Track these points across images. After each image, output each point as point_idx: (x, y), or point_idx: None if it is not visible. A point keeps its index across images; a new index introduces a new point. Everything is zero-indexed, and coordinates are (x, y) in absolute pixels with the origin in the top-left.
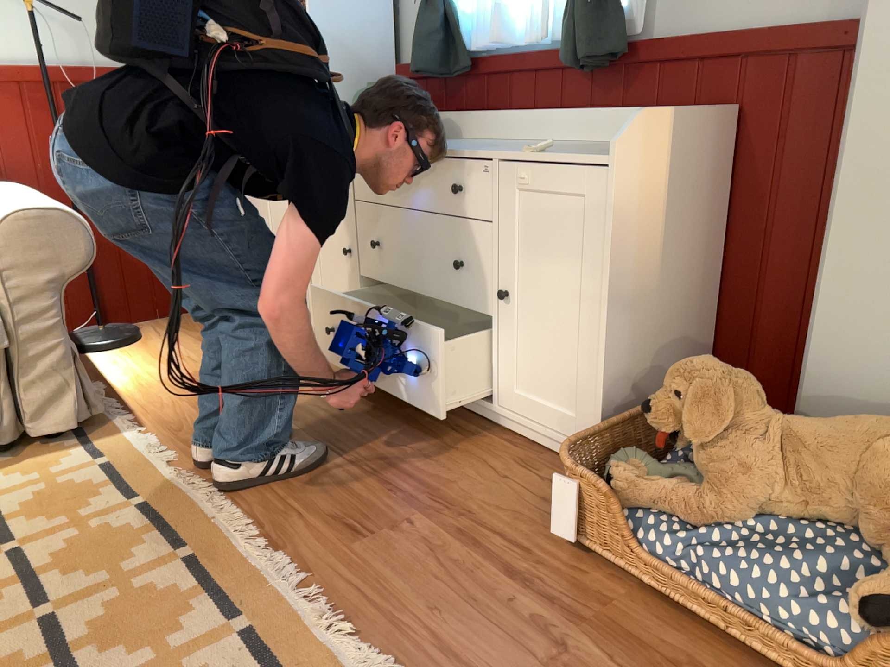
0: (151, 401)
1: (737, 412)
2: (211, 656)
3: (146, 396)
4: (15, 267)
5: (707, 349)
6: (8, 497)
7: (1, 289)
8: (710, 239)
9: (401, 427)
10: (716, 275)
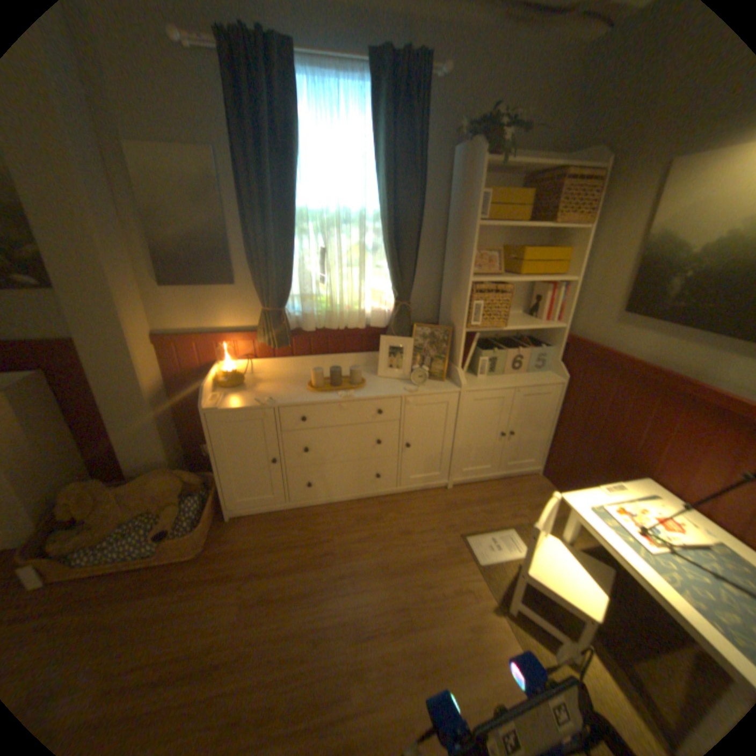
0: None
1: (93, 500)
2: None
3: None
4: None
5: (80, 461)
6: None
7: None
8: (56, 424)
9: None
10: (69, 434)
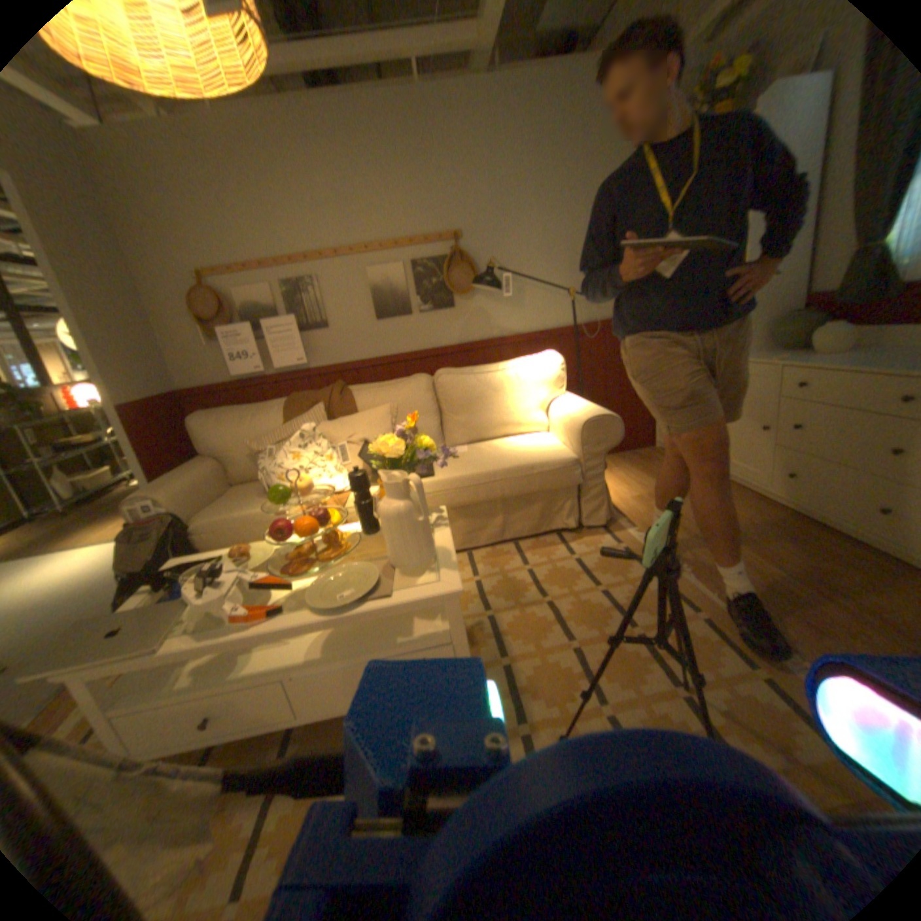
0: (632, 510)
1: None
2: (753, 690)
3: (627, 507)
4: (587, 444)
5: None
6: (585, 558)
7: (579, 454)
8: None
9: (825, 556)
10: None
